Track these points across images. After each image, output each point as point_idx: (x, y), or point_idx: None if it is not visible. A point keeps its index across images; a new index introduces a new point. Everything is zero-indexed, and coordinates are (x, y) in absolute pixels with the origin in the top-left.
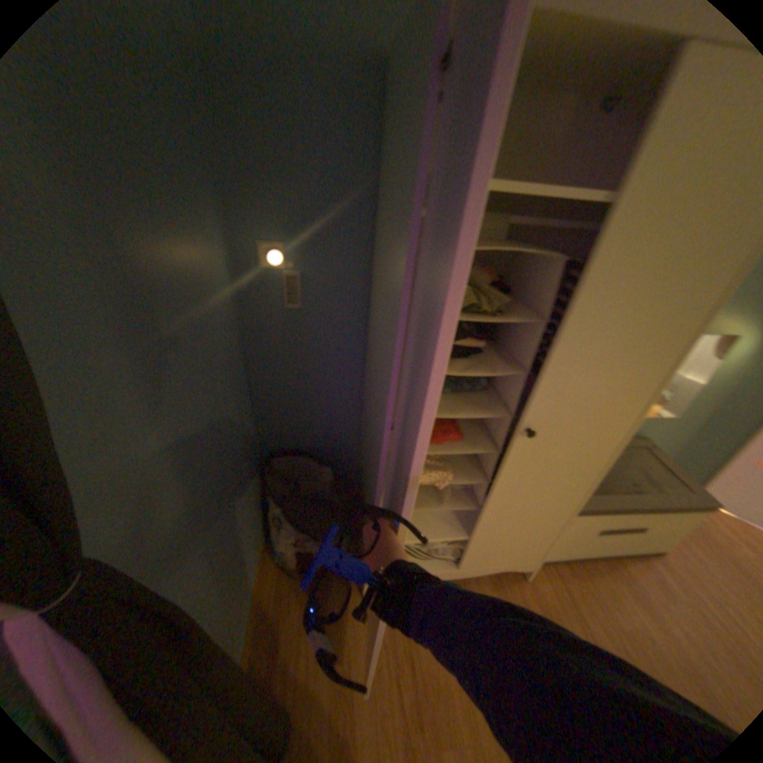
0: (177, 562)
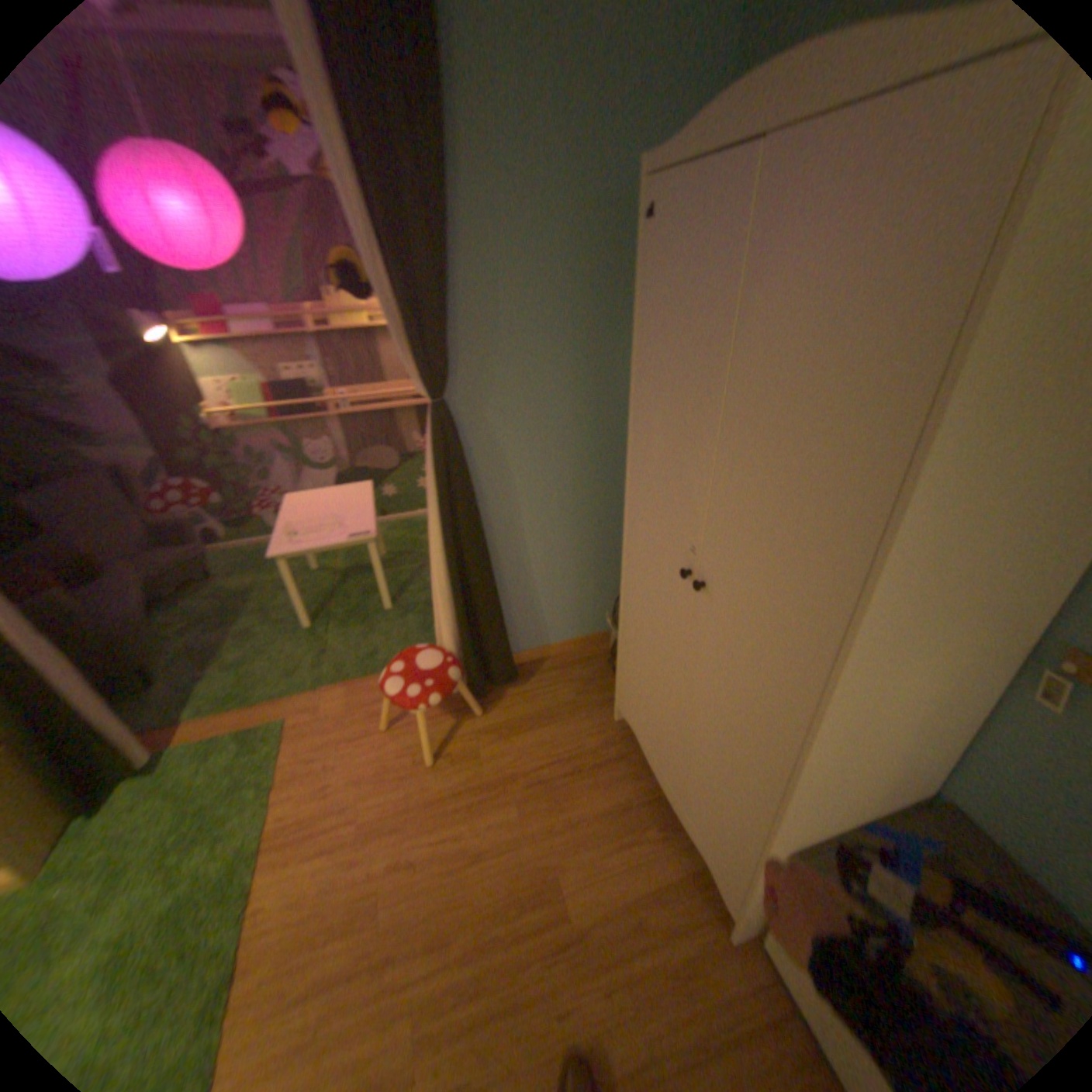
0: (514, 499)
